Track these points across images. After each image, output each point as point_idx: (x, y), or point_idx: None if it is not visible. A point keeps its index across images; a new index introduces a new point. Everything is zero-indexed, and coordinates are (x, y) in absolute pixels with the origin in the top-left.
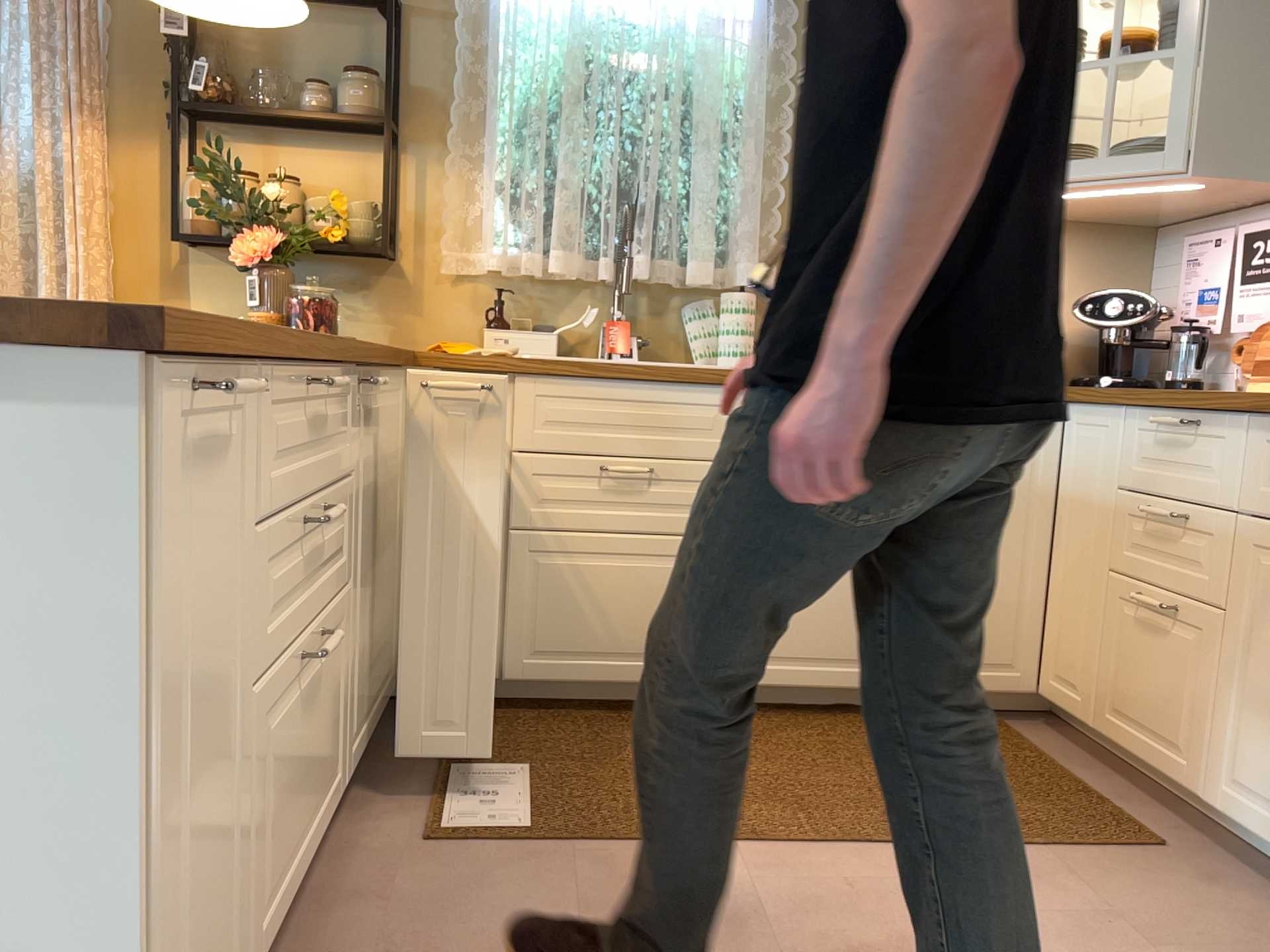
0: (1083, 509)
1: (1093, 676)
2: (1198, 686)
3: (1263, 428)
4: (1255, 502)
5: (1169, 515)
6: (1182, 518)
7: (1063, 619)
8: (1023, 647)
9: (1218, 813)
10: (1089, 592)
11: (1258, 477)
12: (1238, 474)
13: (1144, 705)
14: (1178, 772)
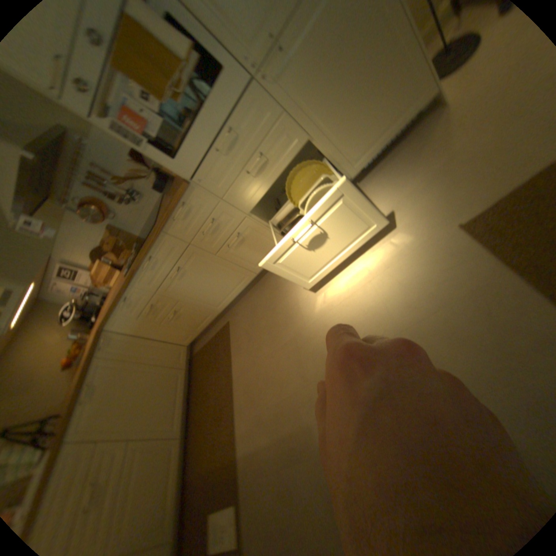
0: (140, 328)
1: (186, 332)
2: (194, 309)
3: (134, 283)
4: (154, 289)
5: (150, 308)
6: (152, 305)
7: (169, 337)
8: (175, 348)
9: (222, 310)
10: (164, 330)
11: (147, 287)
12: (145, 290)
13: (196, 321)
14: (212, 317)
